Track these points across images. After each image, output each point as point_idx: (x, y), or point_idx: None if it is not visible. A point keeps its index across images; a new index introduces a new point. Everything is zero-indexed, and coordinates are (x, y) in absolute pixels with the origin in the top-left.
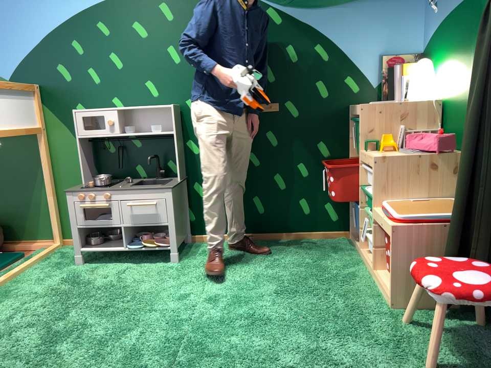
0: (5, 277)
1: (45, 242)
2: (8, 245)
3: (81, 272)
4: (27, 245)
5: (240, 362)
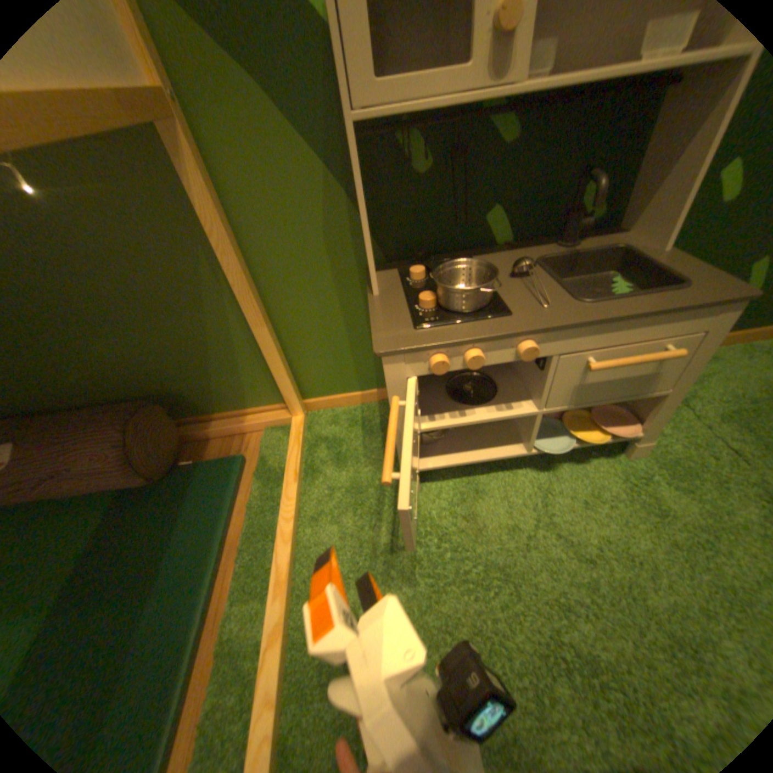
0: (283, 596)
1: (268, 412)
2: (193, 434)
3: (442, 520)
4: (233, 427)
5: None
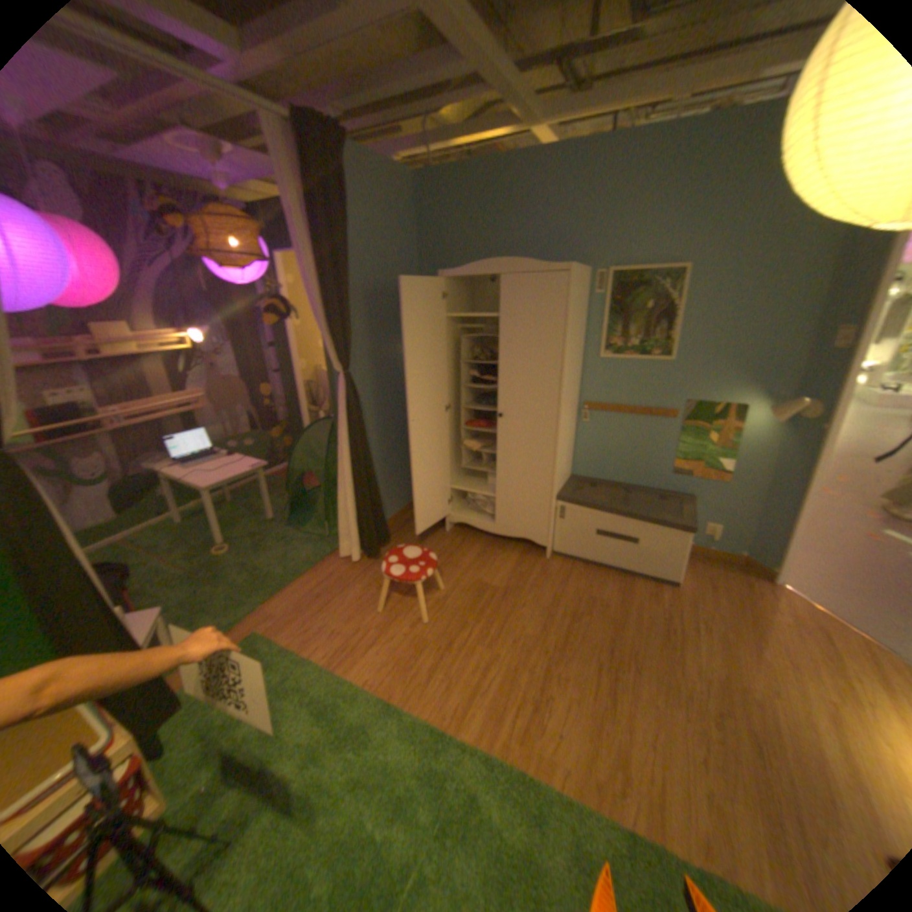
0: None
1: None
2: None
3: None
4: None
5: (371, 802)
